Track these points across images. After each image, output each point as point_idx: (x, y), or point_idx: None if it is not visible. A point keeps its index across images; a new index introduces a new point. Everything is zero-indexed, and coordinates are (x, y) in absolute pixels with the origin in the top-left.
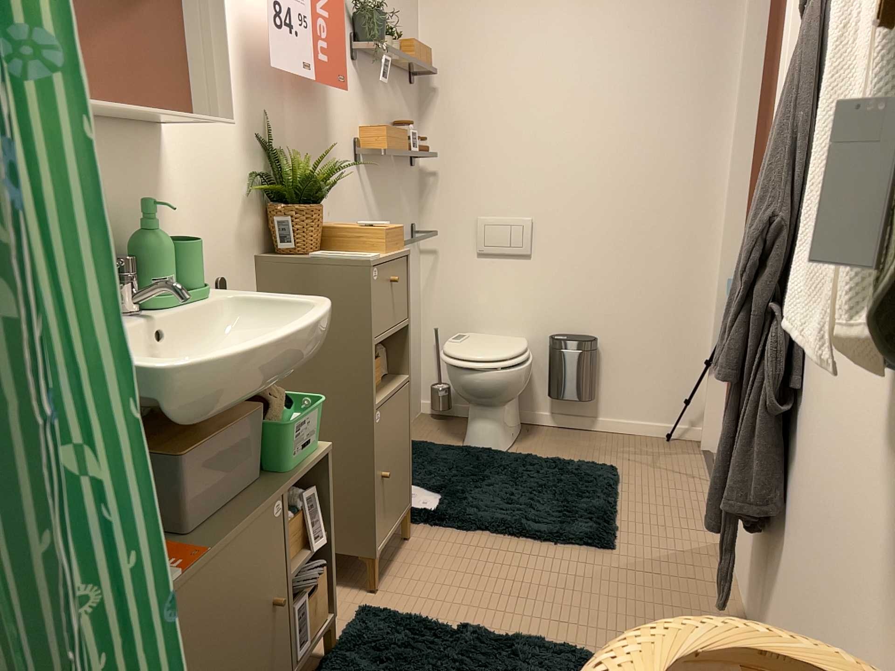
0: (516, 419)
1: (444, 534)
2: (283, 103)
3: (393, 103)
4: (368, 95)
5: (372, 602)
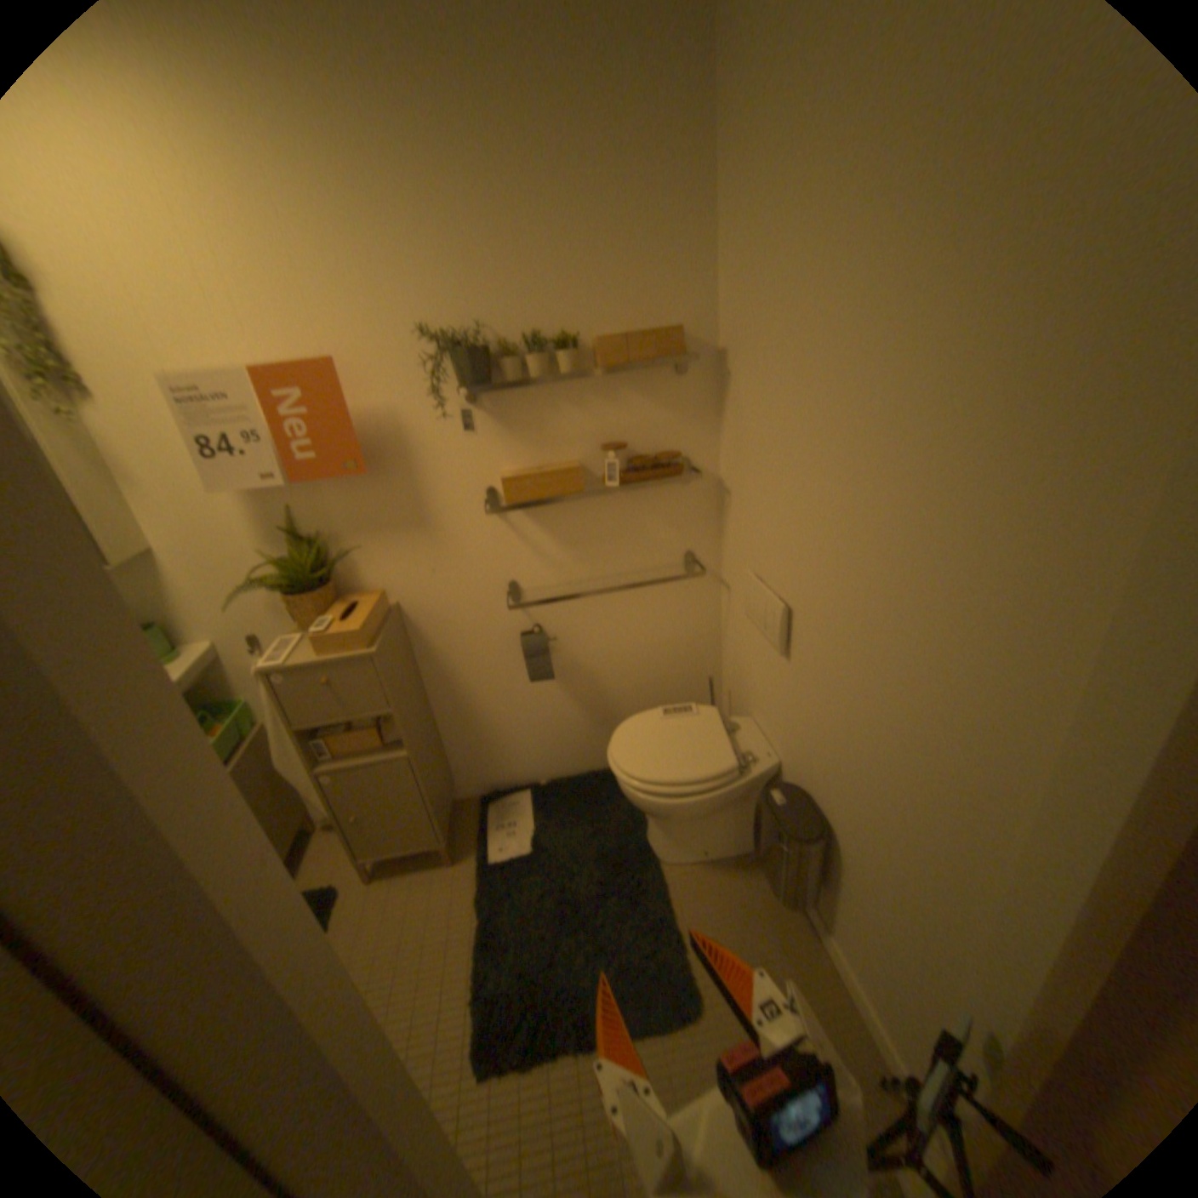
0: (723, 837)
1: (459, 889)
2: (308, 488)
3: (606, 410)
4: (518, 422)
5: (335, 890)
